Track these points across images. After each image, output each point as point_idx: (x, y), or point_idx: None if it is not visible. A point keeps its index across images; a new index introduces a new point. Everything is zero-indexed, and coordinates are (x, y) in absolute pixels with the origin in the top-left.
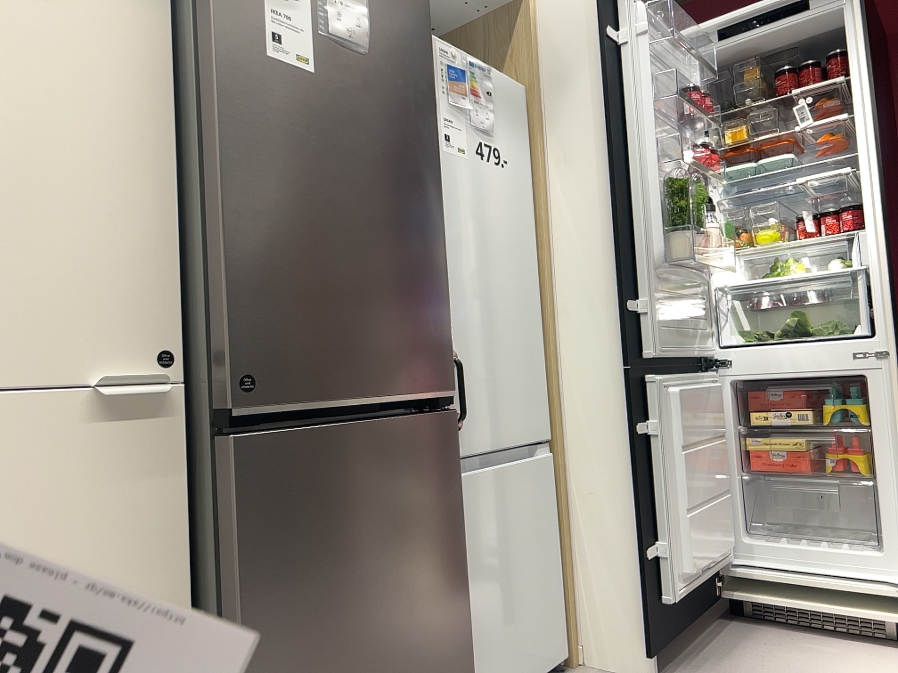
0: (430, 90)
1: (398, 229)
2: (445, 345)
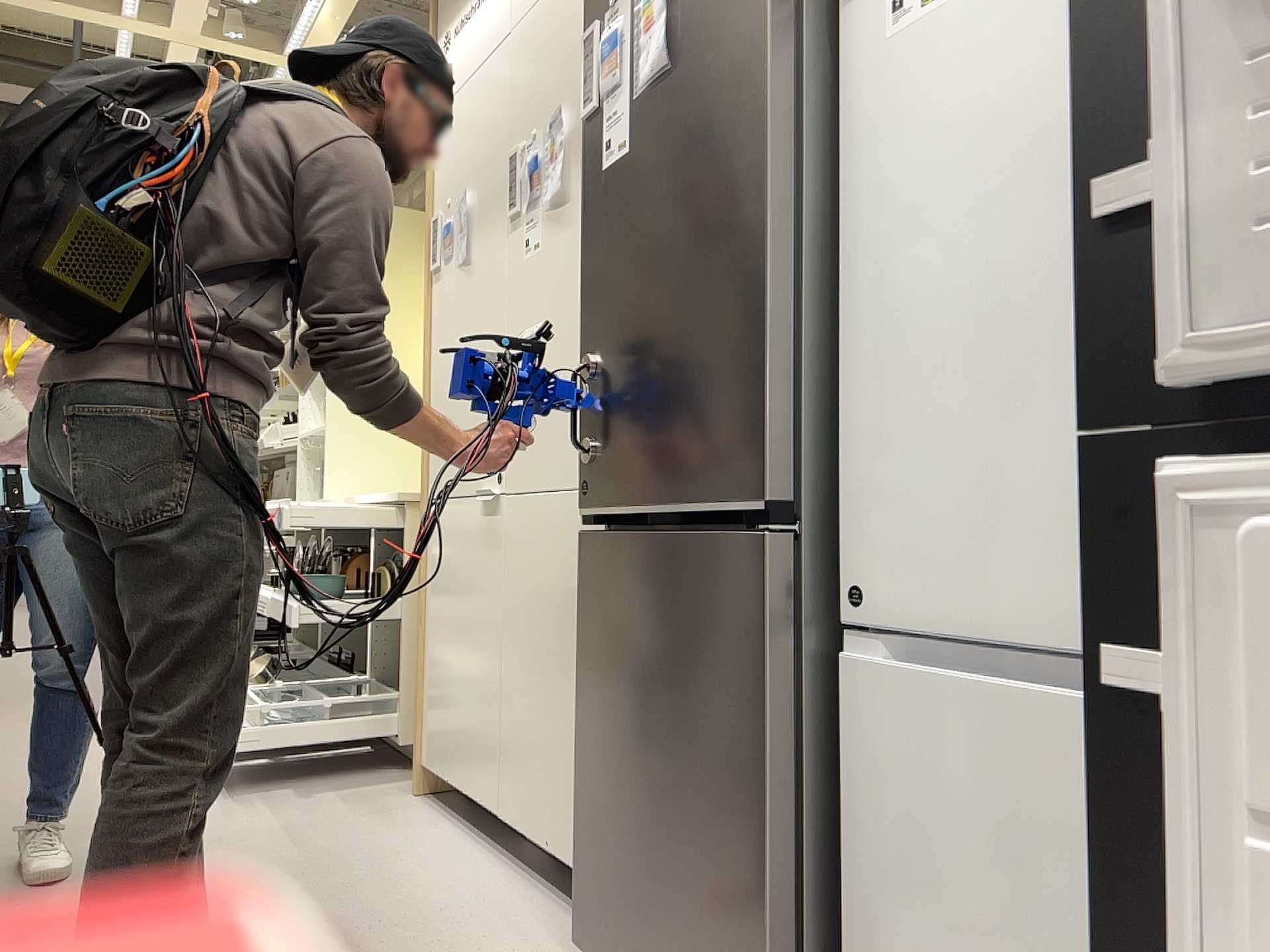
0: (762, 10)
1: (699, 276)
2: (758, 429)
